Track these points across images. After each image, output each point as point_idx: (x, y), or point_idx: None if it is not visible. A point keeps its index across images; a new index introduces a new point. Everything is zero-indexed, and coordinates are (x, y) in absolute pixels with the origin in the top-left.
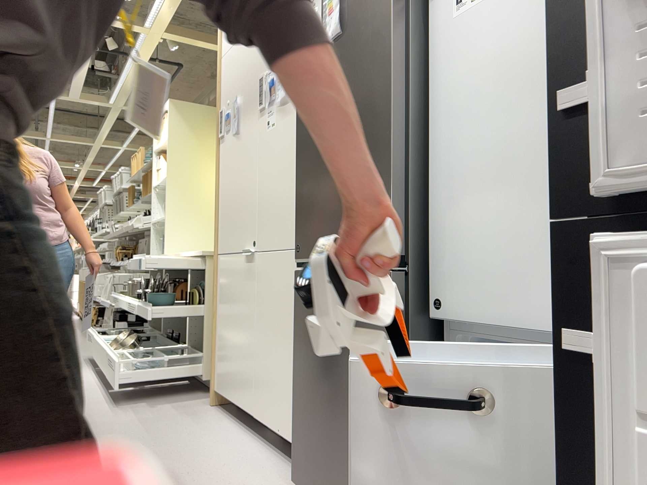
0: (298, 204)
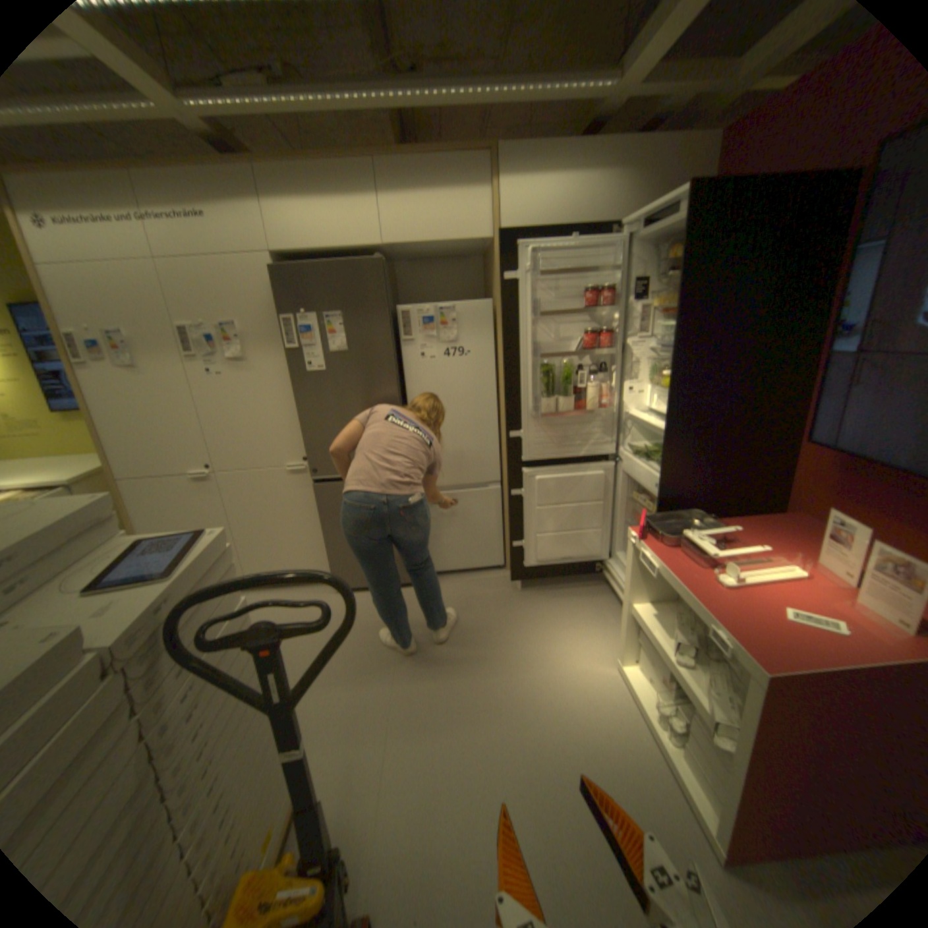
0: (309, 444)
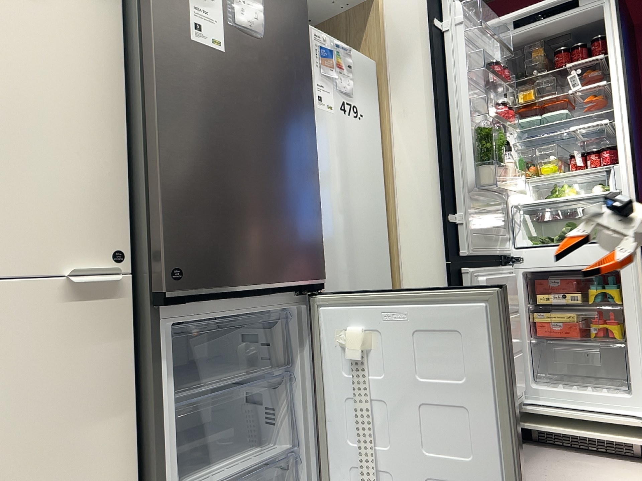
0: (169, 203)
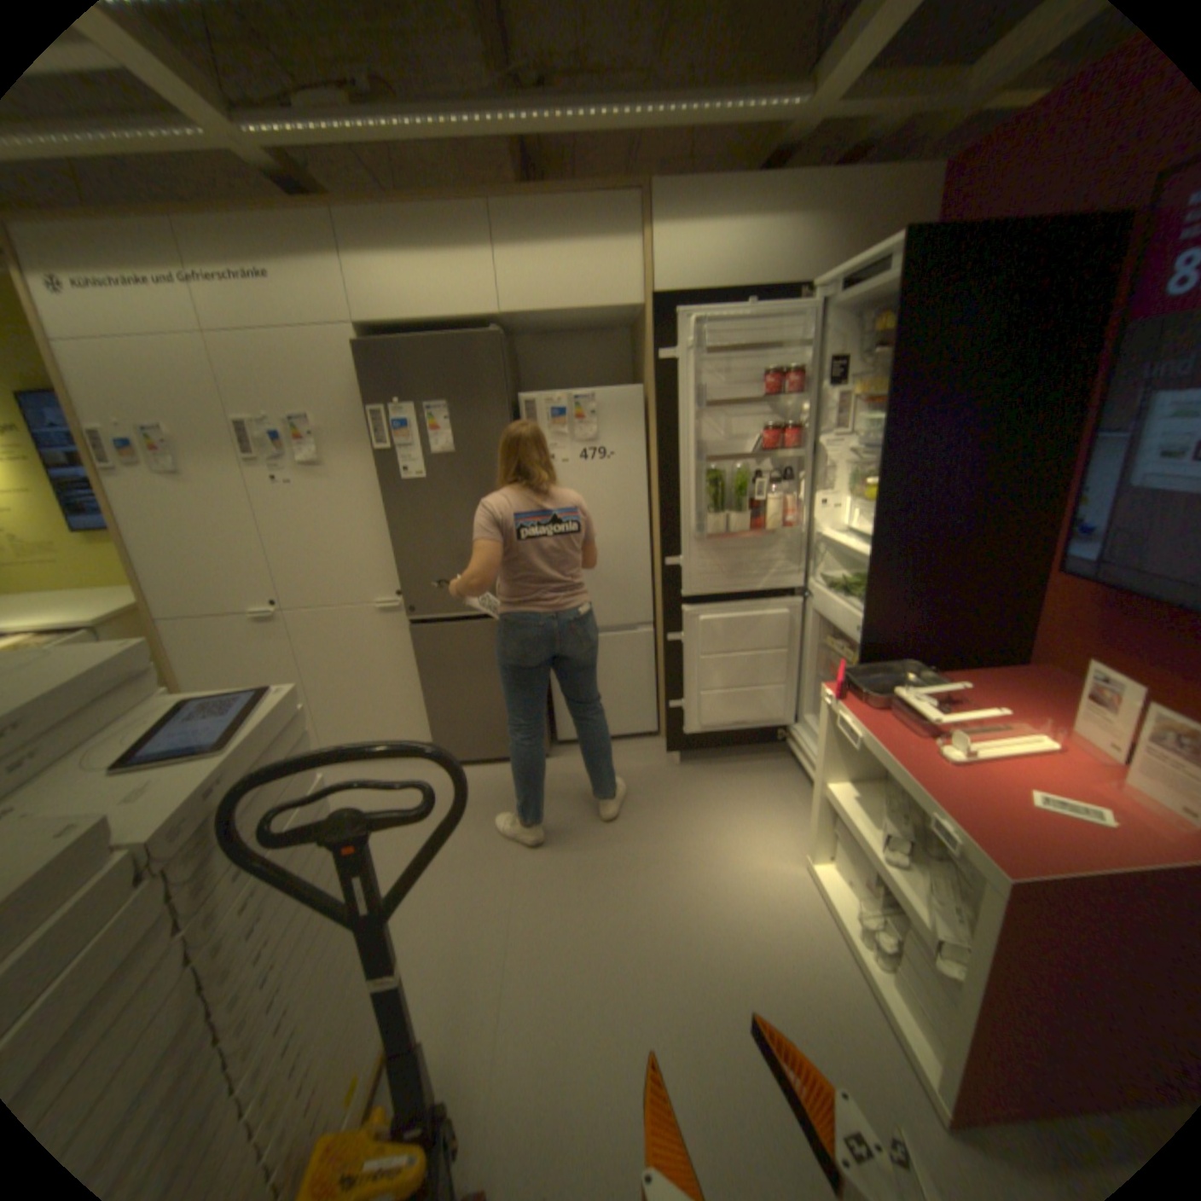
0: (405, 574)
